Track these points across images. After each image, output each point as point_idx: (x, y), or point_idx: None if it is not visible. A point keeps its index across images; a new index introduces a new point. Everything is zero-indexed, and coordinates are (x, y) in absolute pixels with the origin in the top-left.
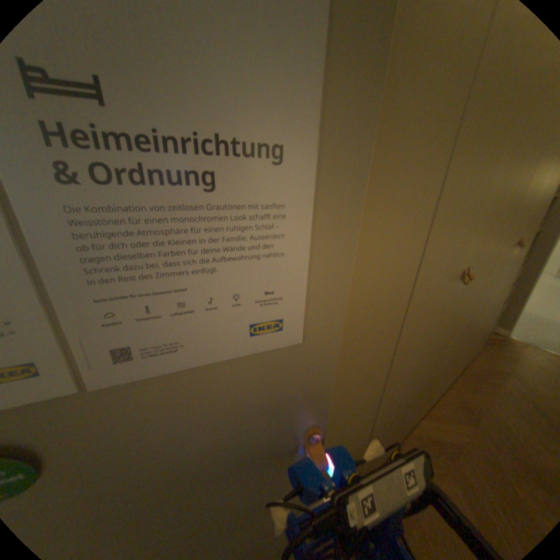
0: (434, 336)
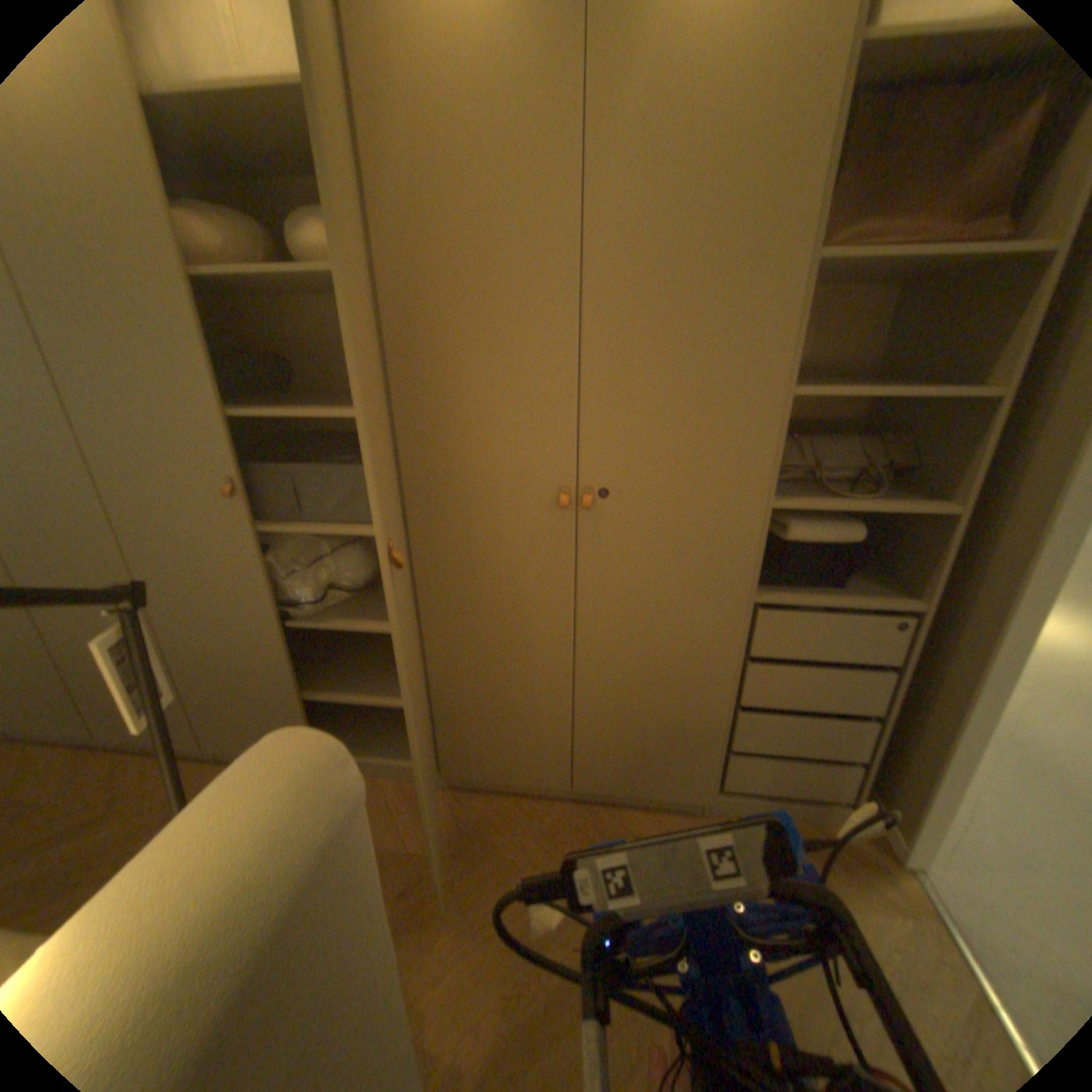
0: (224, 570)
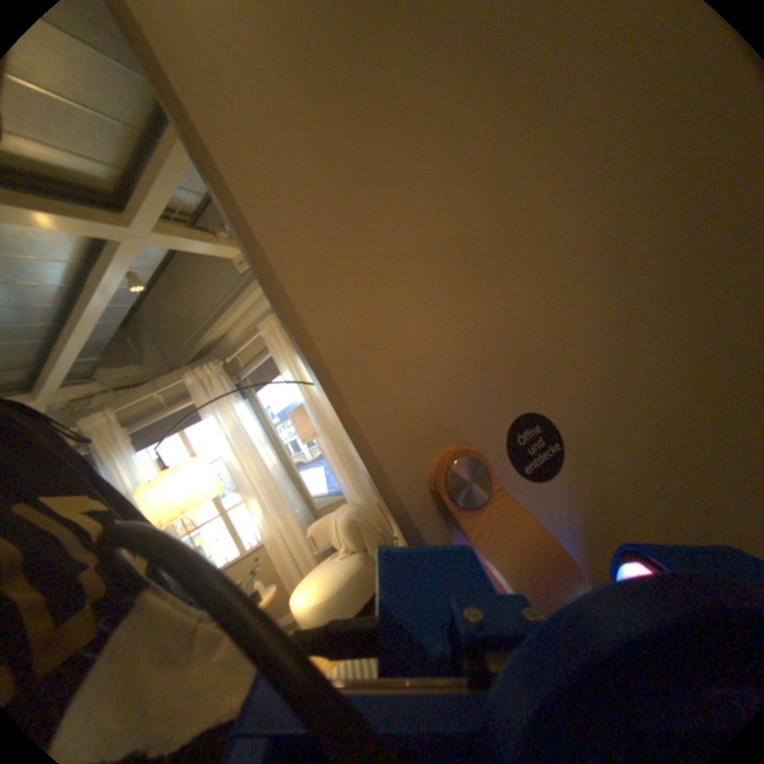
0: None
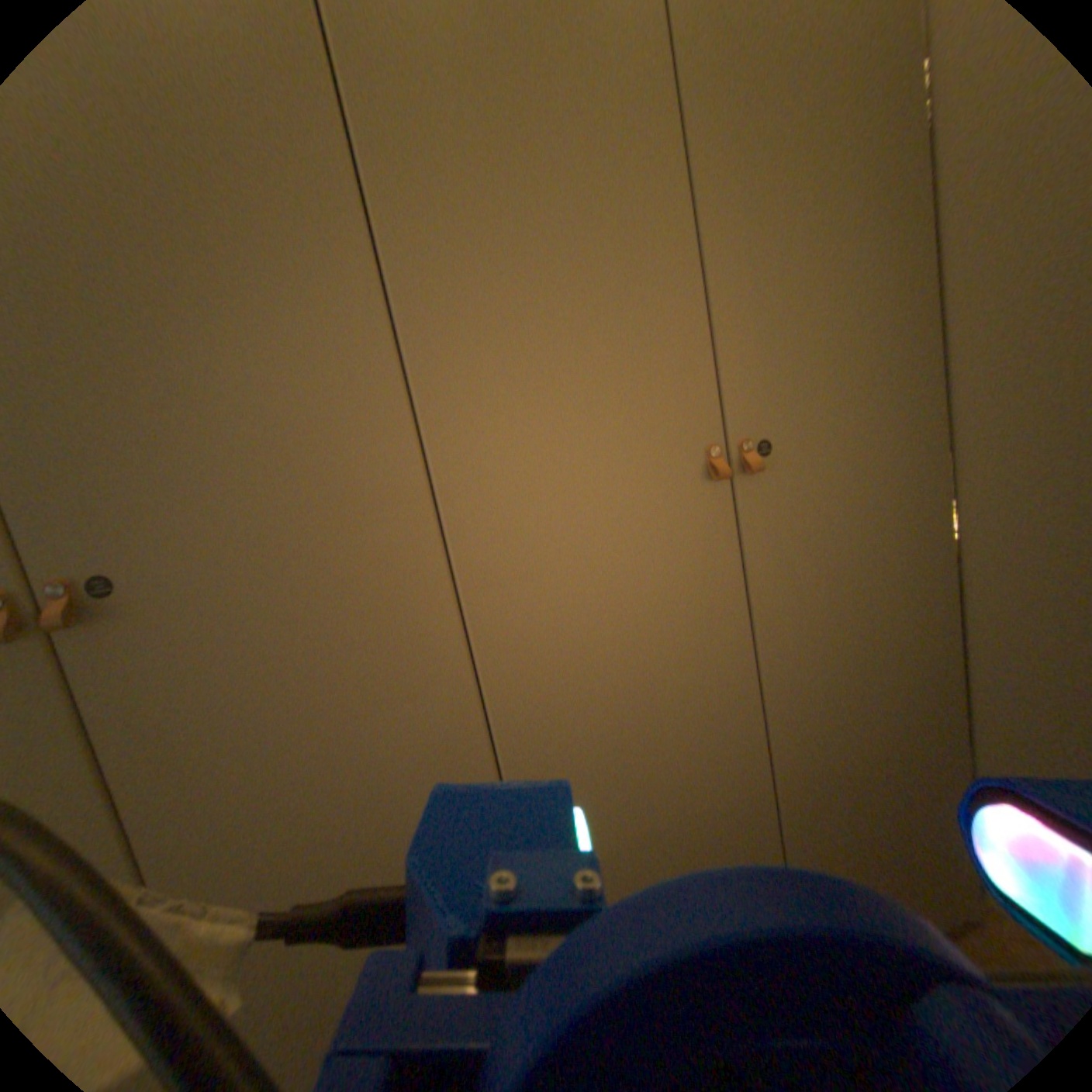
0: (691, 626)
